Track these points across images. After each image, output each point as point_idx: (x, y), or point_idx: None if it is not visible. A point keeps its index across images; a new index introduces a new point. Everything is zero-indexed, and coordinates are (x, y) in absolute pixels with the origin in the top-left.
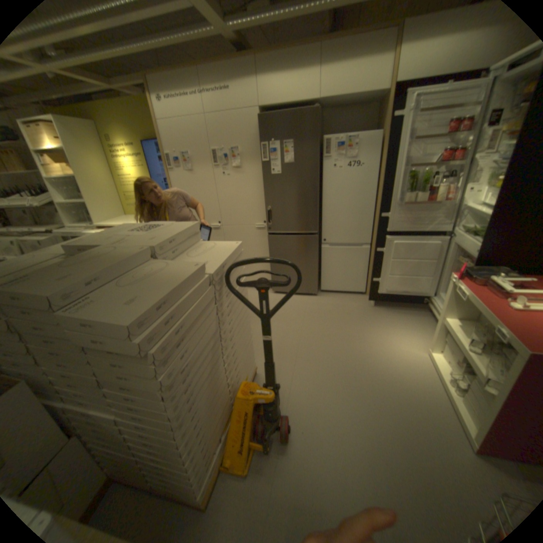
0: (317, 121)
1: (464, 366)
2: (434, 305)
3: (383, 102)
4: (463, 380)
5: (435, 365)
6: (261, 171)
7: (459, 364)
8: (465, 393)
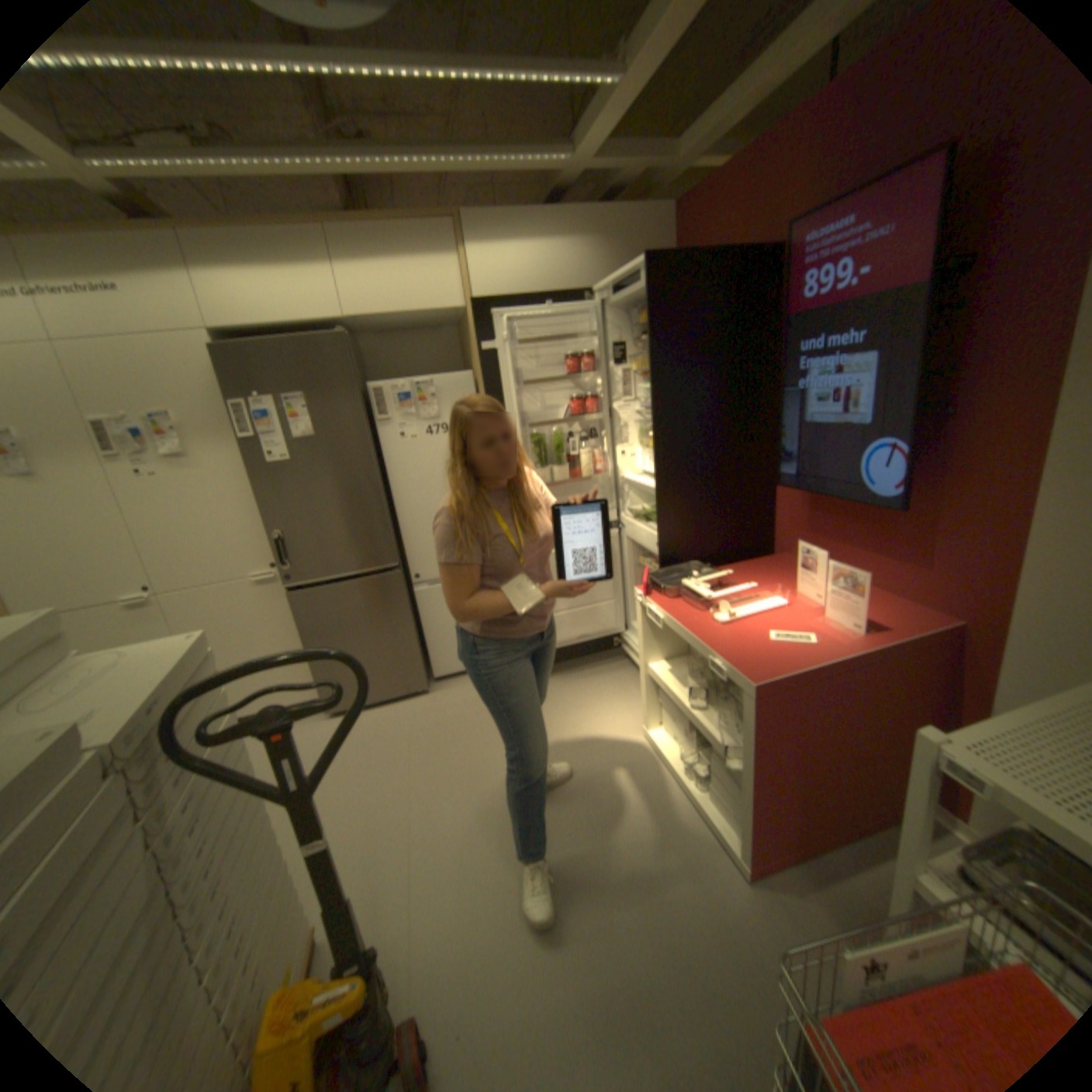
0: (346, 357)
1: (693, 736)
2: (628, 645)
3: (461, 327)
4: (698, 763)
5: (657, 752)
6: (241, 458)
7: (685, 736)
8: (706, 783)
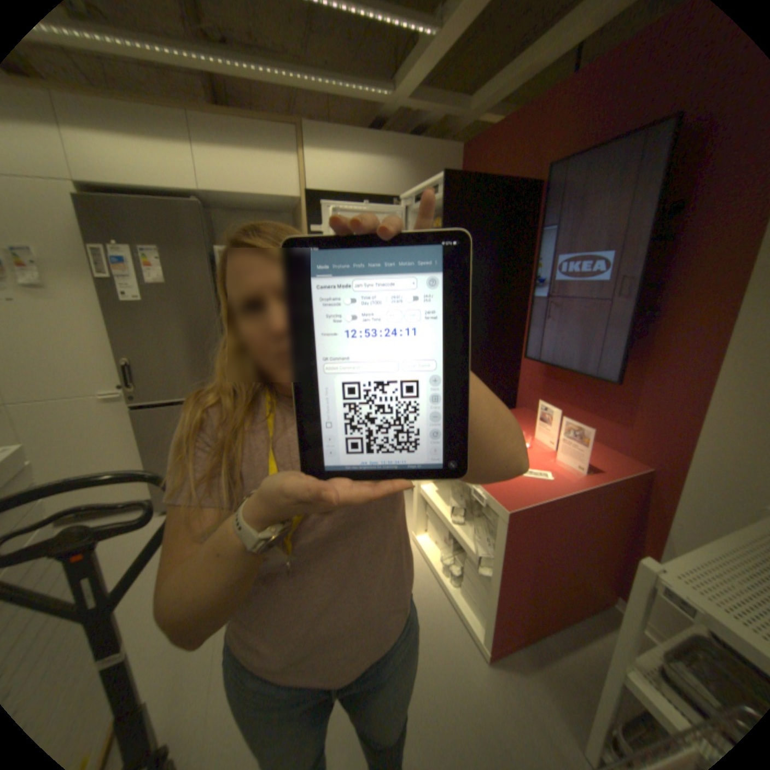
0: (197, 222)
1: (451, 544)
2: None
3: (295, 215)
4: (453, 565)
5: (421, 553)
6: (96, 295)
7: (445, 543)
8: (460, 582)
